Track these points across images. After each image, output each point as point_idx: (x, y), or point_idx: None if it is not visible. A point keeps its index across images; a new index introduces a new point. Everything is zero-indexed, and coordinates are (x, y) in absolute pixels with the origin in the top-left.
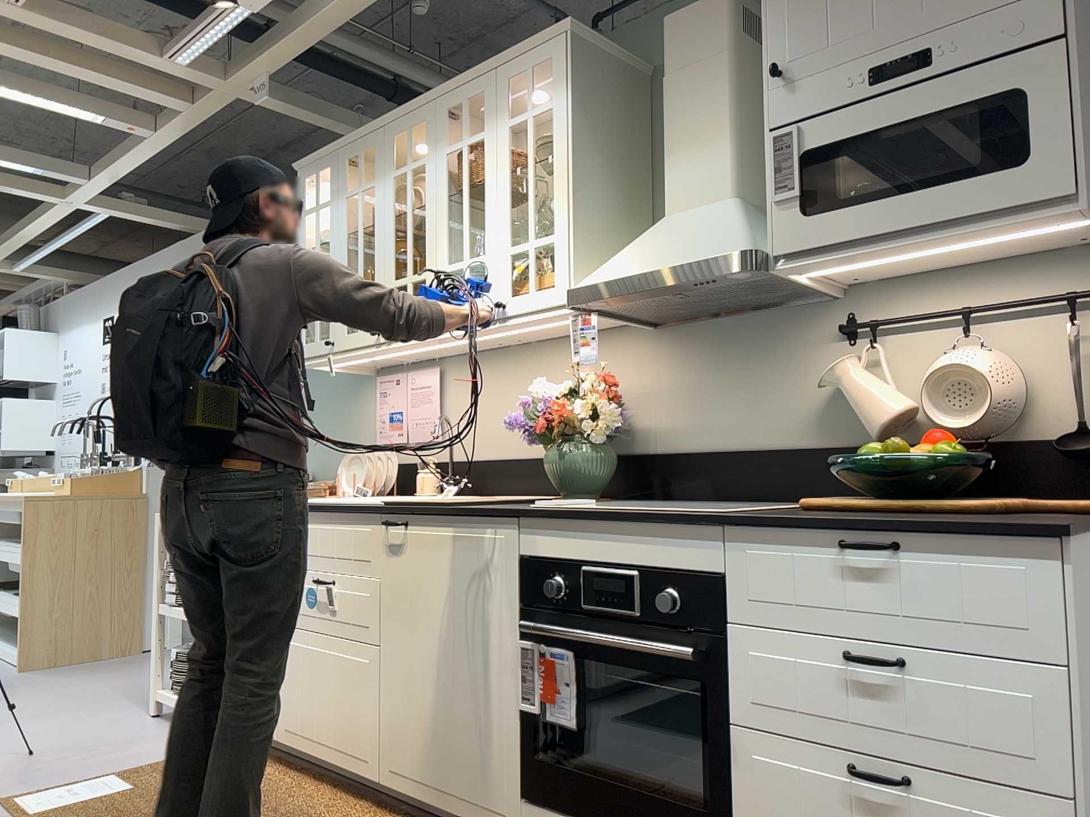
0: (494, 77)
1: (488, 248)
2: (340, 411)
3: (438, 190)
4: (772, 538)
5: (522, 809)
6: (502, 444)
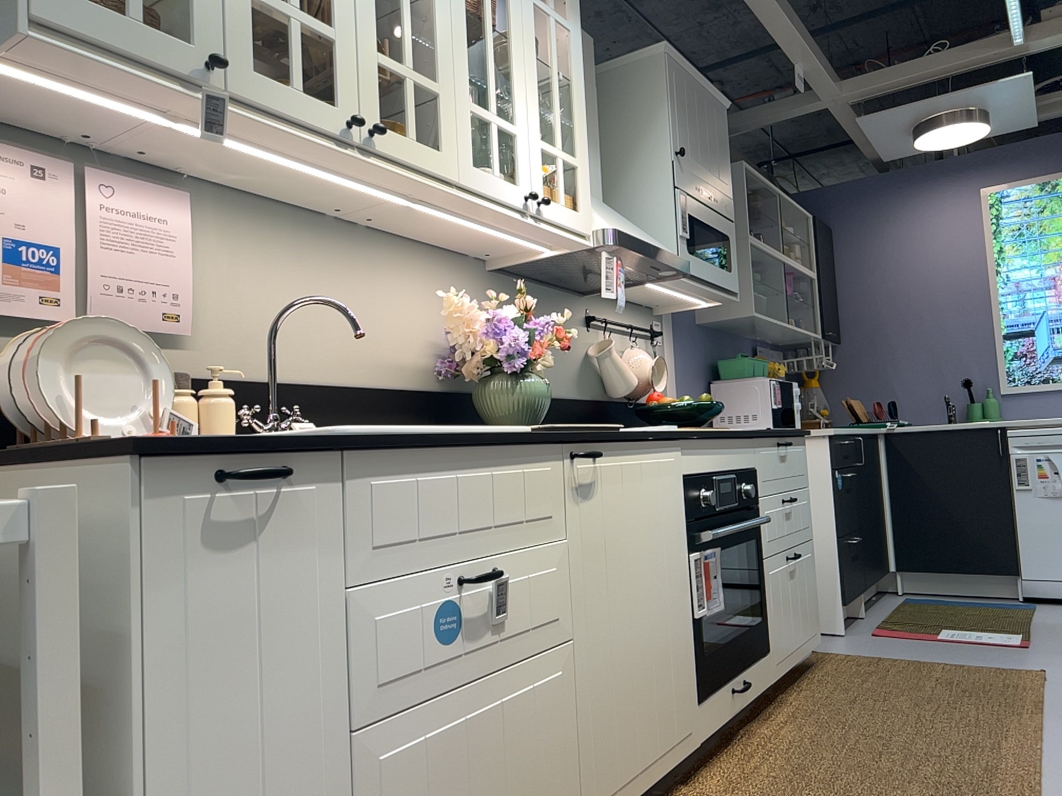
0: None
1: (521, 123)
2: None
3: None
4: (766, 444)
5: (698, 713)
6: (317, 363)
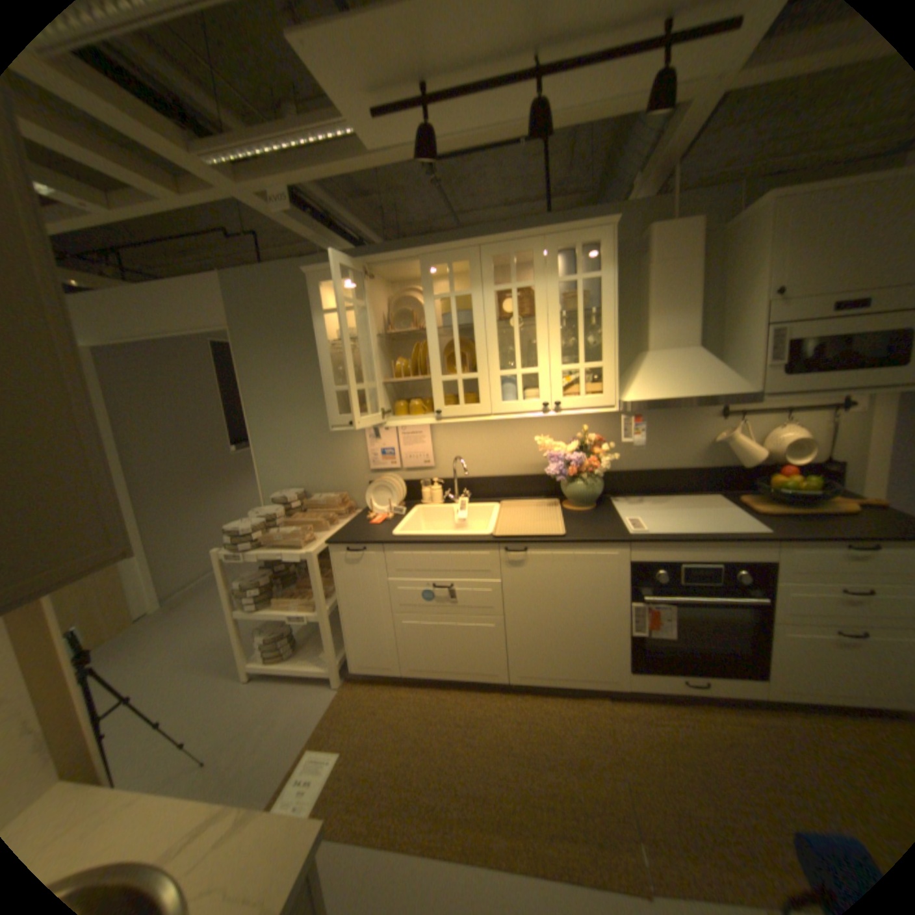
0: (543, 242)
1: (542, 366)
2: (325, 448)
3: (487, 318)
4: (811, 548)
5: (632, 680)
6: (488, 469)
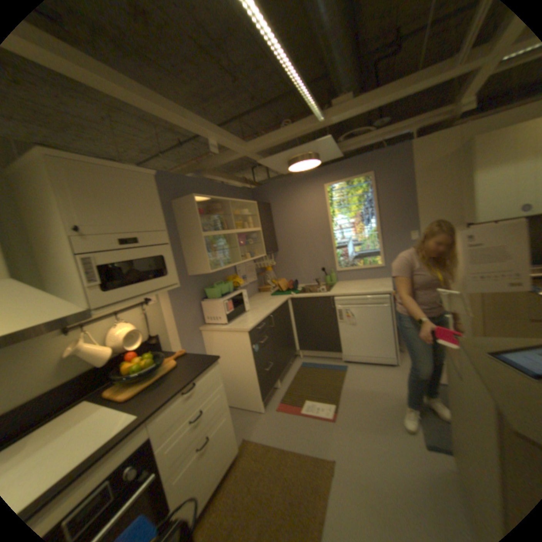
0: None
1: None
2: None
3: None
4: (163, 411)
5: None
6: None
